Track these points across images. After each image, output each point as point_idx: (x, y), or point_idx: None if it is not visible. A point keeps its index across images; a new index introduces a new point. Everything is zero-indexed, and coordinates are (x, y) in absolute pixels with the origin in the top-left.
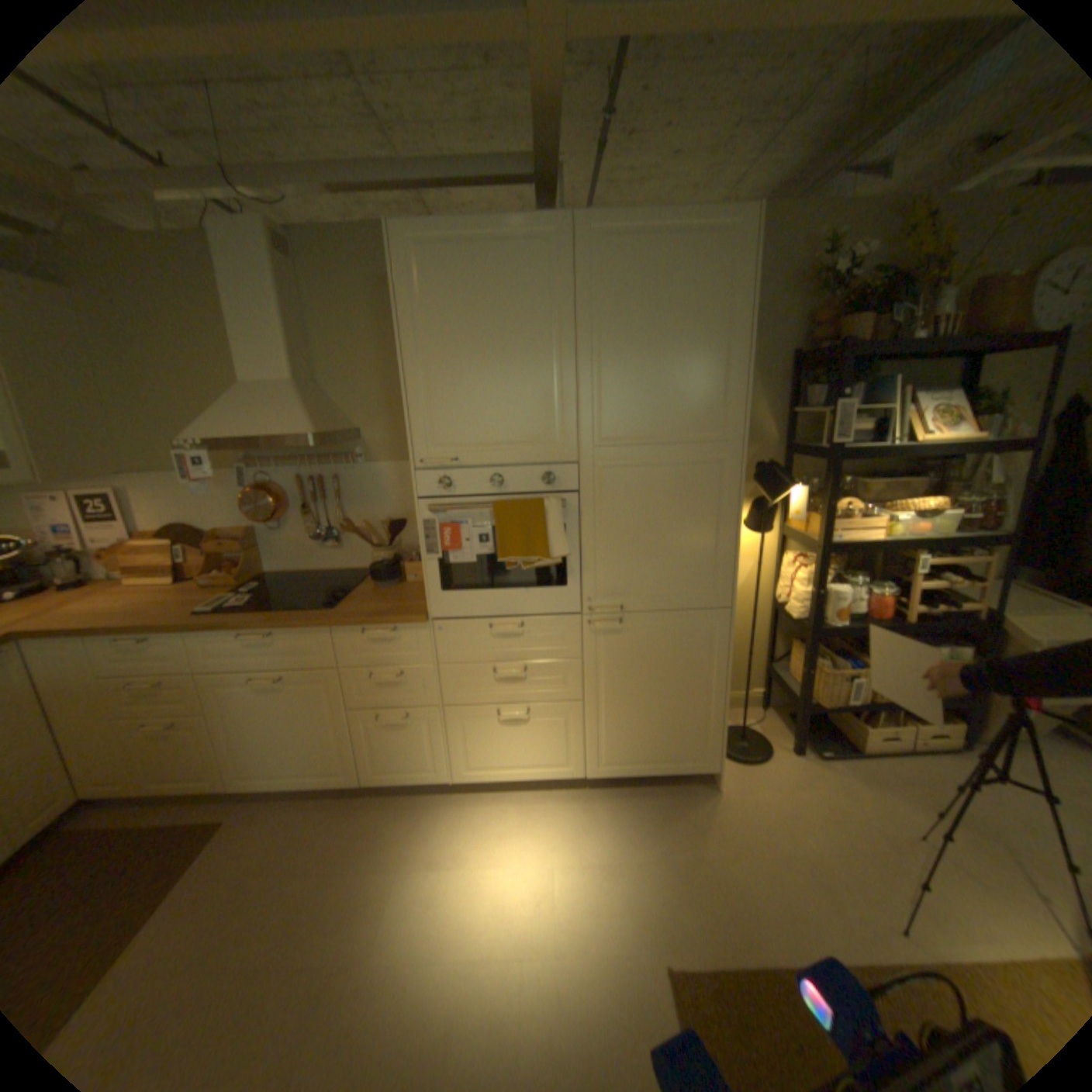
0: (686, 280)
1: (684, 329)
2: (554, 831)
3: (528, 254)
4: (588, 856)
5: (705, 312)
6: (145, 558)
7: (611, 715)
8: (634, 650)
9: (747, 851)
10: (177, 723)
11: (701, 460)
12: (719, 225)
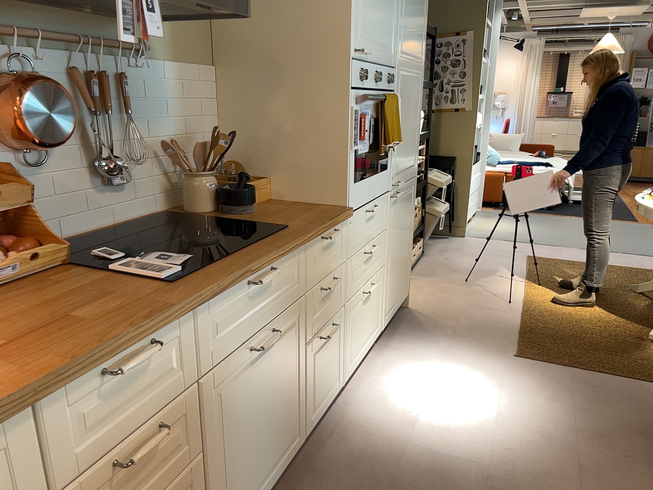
0: None
1: None
2: (404, 364)
3: None
4: (431, 357)
5: None
6: None
7: (391, 269)
8: (398, 215)
9: (452, 315)
10: (172, 488)
11: (416, 76)
12: None
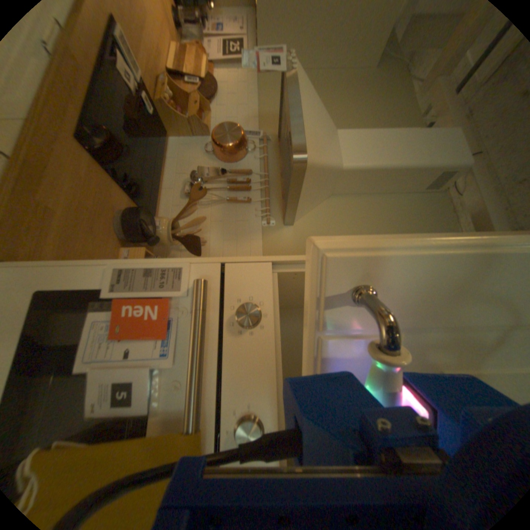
0: None
1: None
2: None
3: None
4: None
5: None
6: (191, 63)
7: None
8: None
9: None
10: None
11: None
12: None
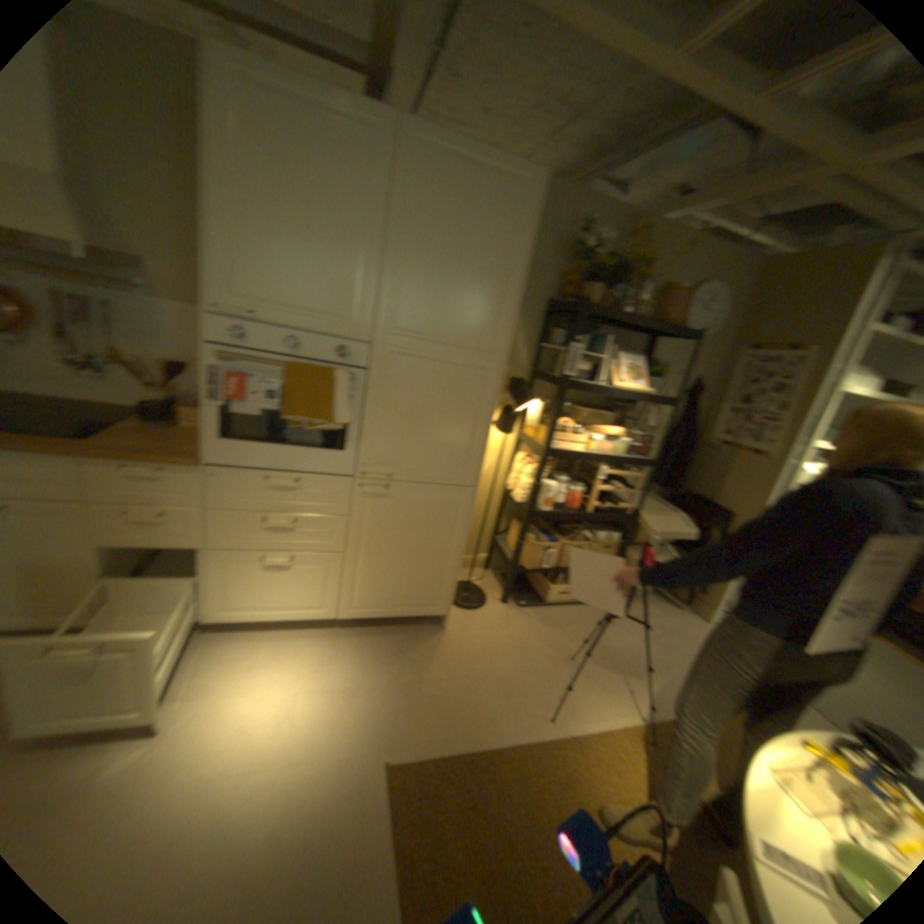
0: (480, 212)
1: (473, 253)
2: (298, 664)
3: (349, 136)
4: (327, 683)
5: (490, 244)
6: None
7: (364, 566)
8: (392, 514)
9: (455, 673)
10: None
11: (469, 365)
12: (512, 176)
